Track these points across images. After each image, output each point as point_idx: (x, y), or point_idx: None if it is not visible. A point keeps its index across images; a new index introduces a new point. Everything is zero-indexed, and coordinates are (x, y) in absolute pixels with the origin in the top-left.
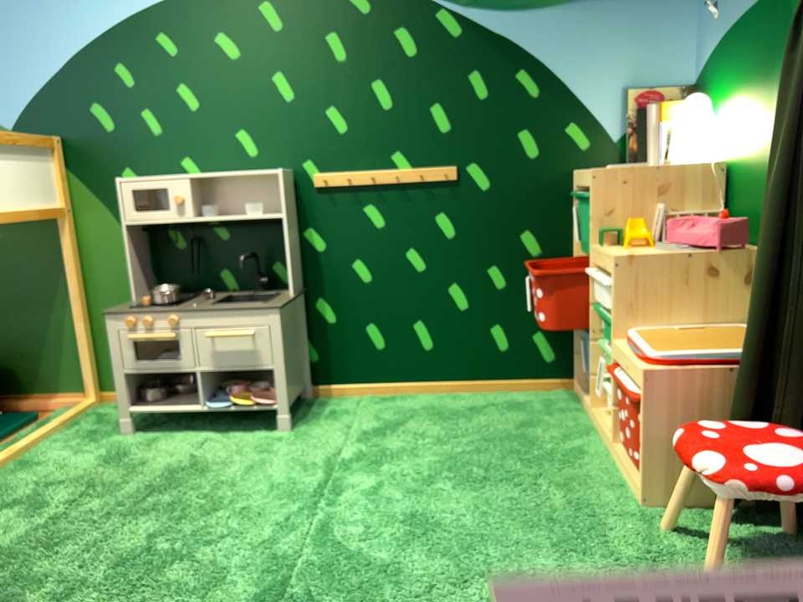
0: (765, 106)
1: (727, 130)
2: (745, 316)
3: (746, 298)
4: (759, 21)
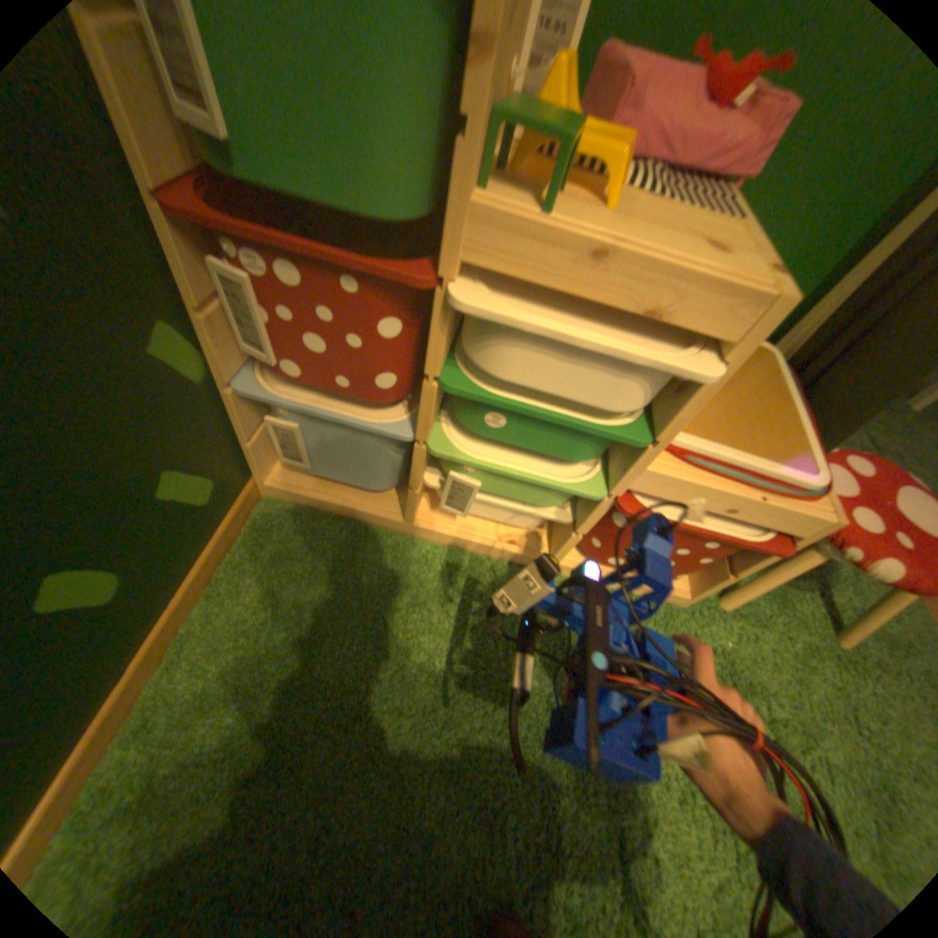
0: None
1: None
2: None
3: None
4: None
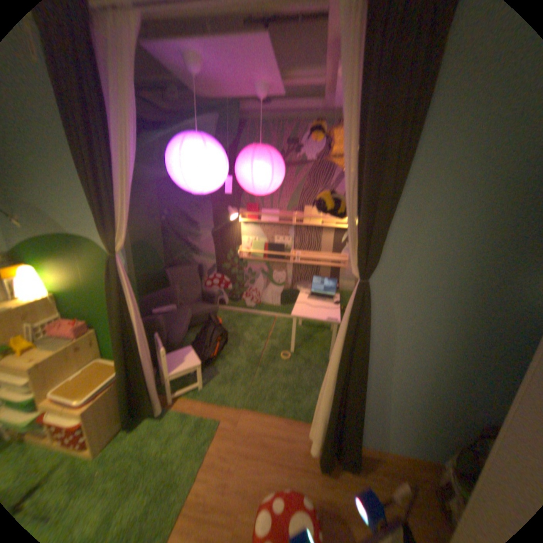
0: (73, 278)
1: (47, 281)
2: (92, 358)
3: (91, 352)
4: (57, 243)
